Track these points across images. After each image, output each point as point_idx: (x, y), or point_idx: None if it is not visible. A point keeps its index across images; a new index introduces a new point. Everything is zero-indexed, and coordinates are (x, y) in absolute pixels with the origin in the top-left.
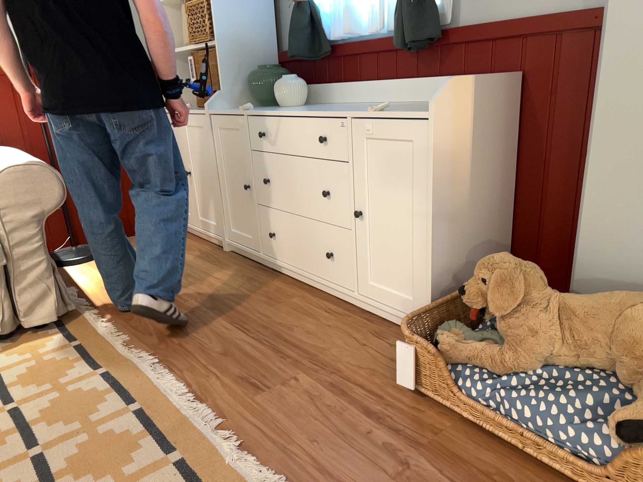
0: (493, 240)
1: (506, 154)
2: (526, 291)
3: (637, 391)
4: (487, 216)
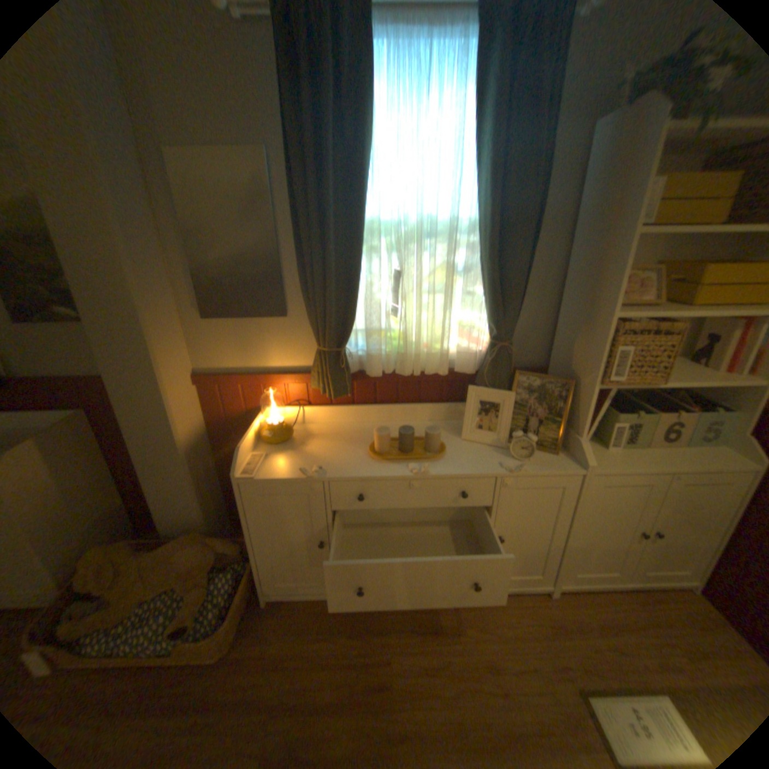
0: (106, 512)
1: (93, 460)
2: (115, 571)
3: (185, 598)
4: (92, 504)
